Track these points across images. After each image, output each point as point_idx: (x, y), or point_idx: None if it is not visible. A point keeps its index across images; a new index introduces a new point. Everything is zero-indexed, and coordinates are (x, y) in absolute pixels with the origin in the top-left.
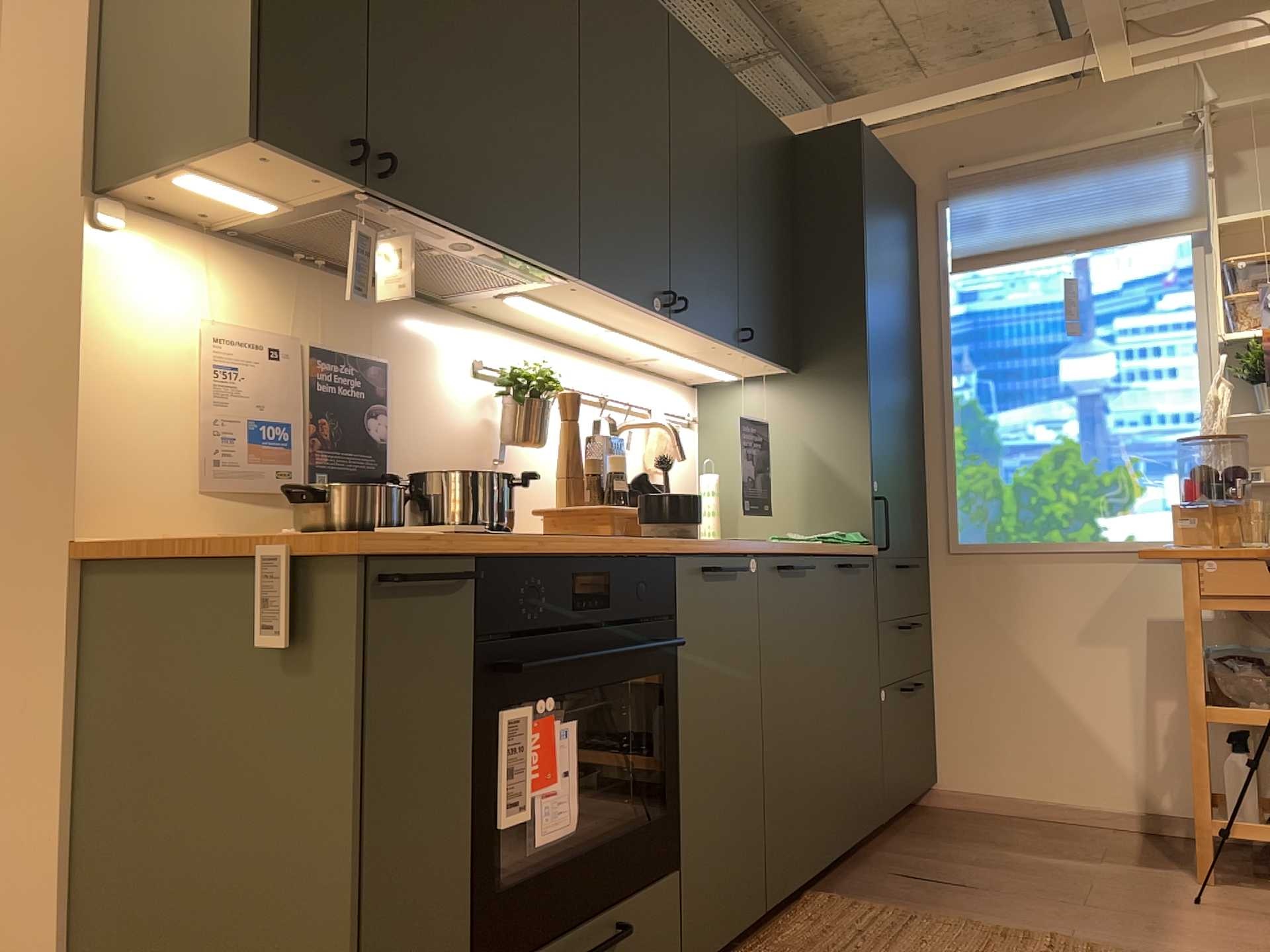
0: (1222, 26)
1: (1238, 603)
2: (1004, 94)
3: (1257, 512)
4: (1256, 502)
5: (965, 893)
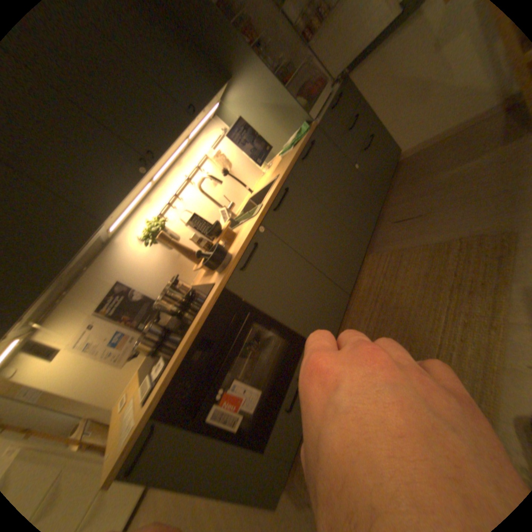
0: None
1: None
2: None
3: None
4: None
5: (420, 221)
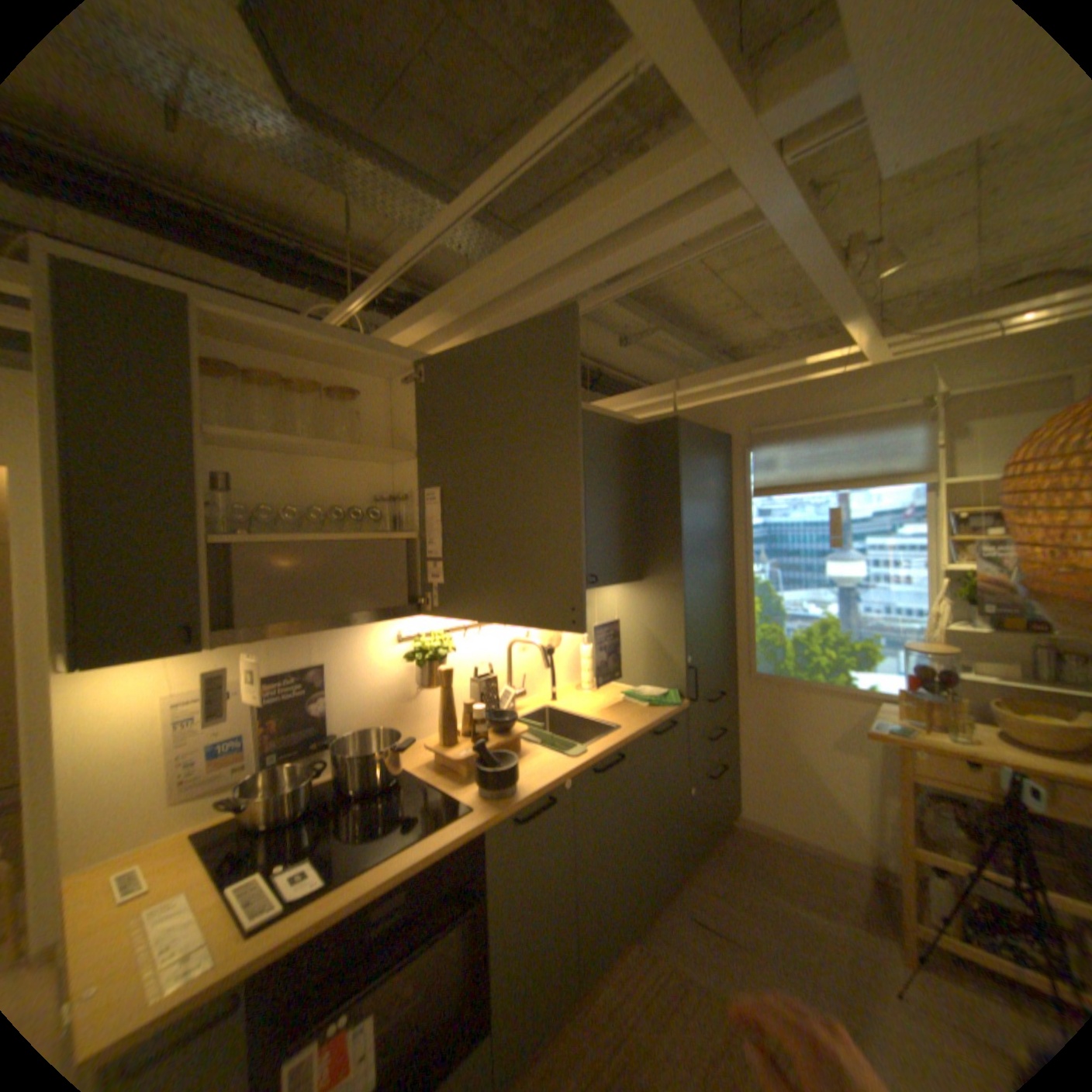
0: (961, 325)
1: (943, 786)
2: (794, 368)
3: (965, 709)
4: (965, 703)
5: (731, 955)
